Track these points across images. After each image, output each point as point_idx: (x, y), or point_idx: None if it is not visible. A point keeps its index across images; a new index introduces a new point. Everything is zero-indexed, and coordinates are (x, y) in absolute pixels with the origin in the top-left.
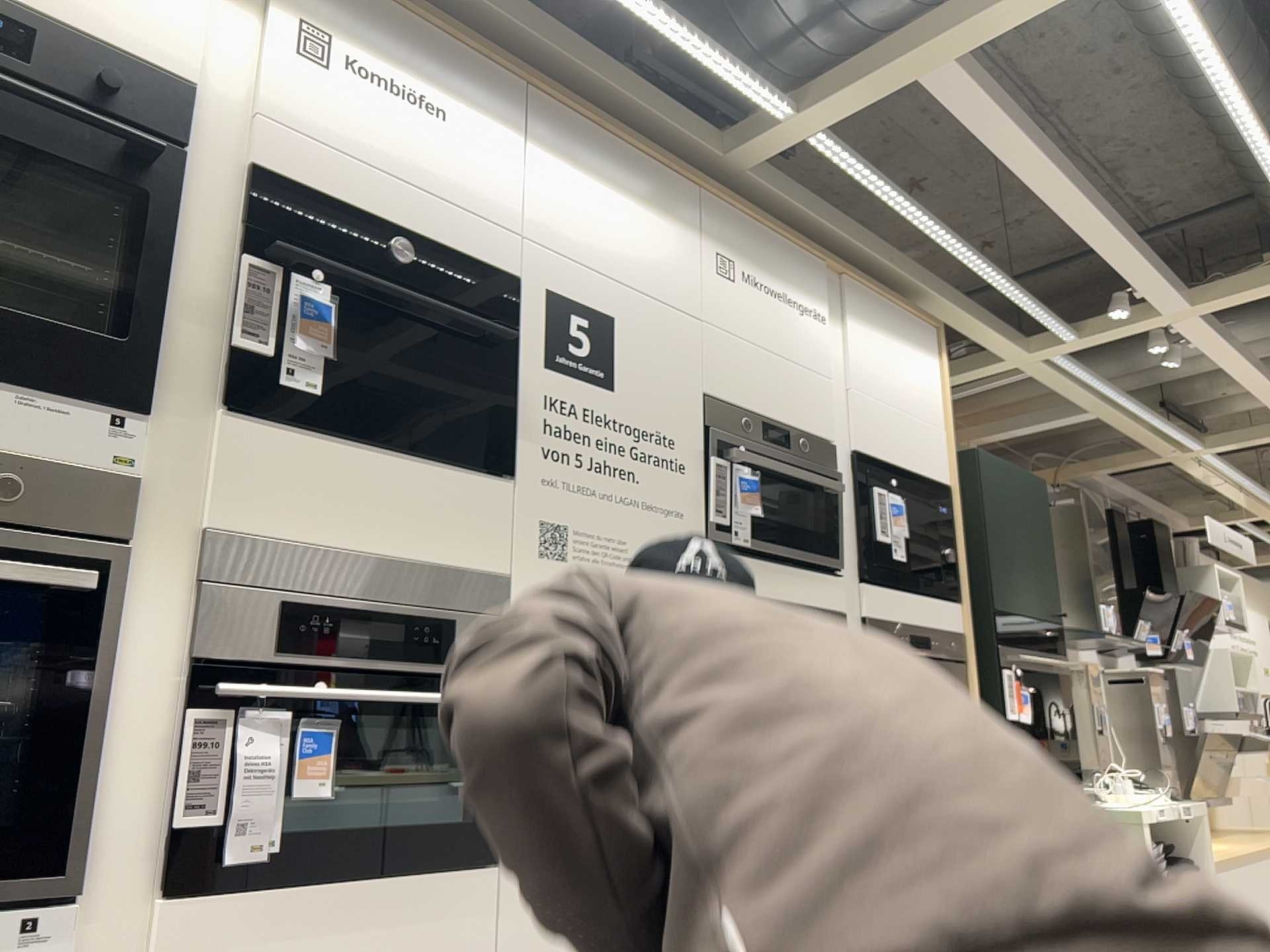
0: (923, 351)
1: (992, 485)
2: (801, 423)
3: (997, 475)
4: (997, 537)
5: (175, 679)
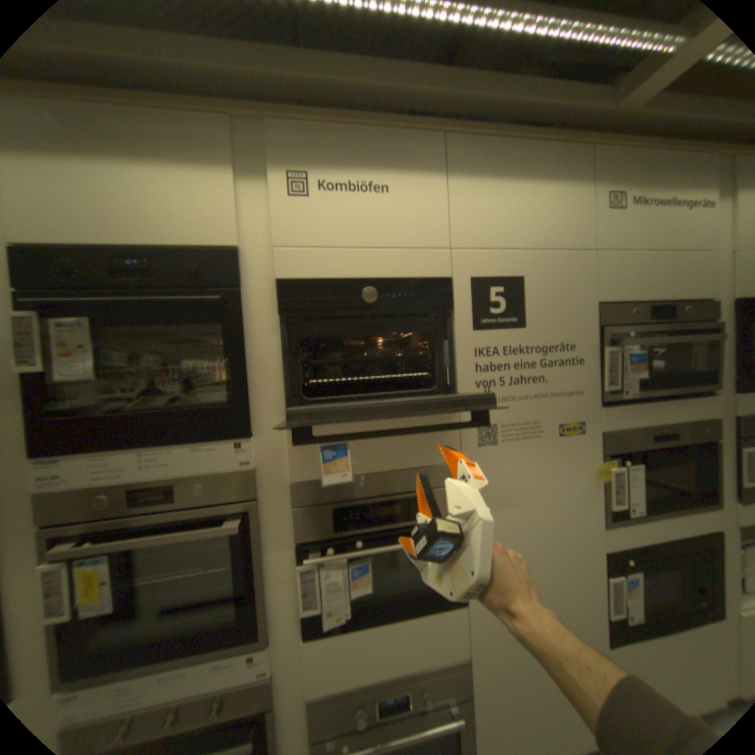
0: None
1: None
2: (686, 296)
3: None
4: None
5: (291, 551)
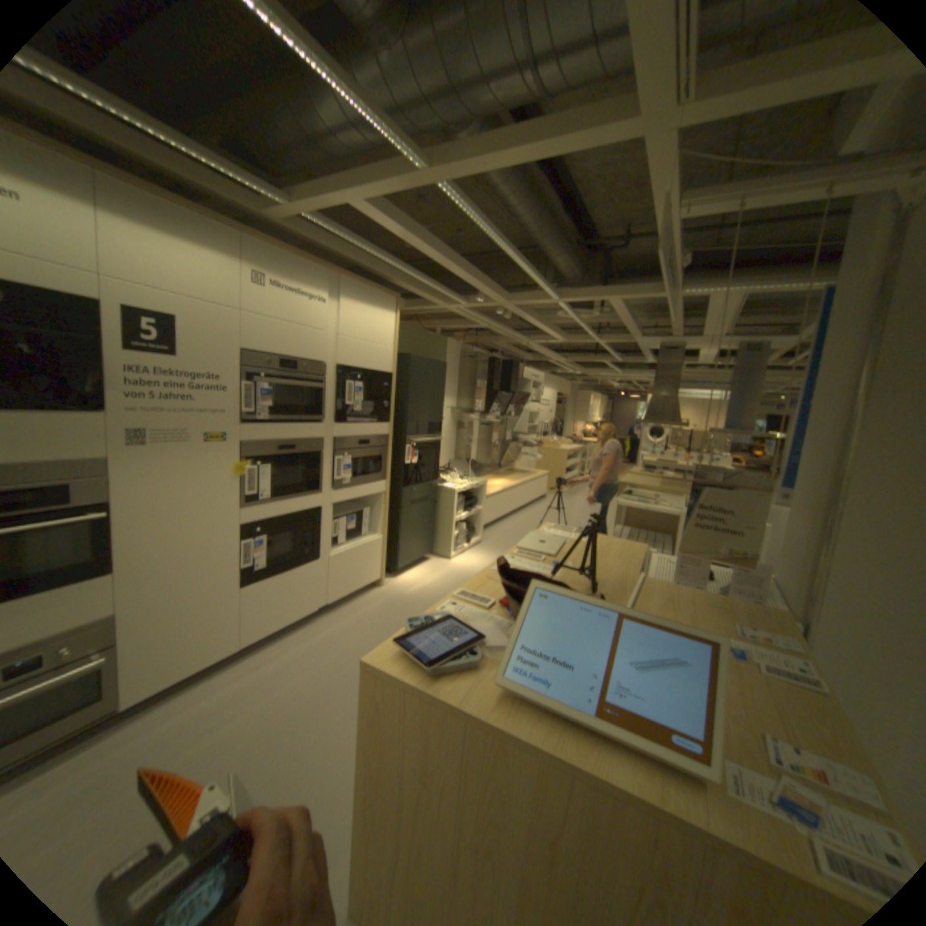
0: (387, 312)
1: (416, 371)
2: (304, 357)
3: (420, 366)
4: (414, 393)
5: None
